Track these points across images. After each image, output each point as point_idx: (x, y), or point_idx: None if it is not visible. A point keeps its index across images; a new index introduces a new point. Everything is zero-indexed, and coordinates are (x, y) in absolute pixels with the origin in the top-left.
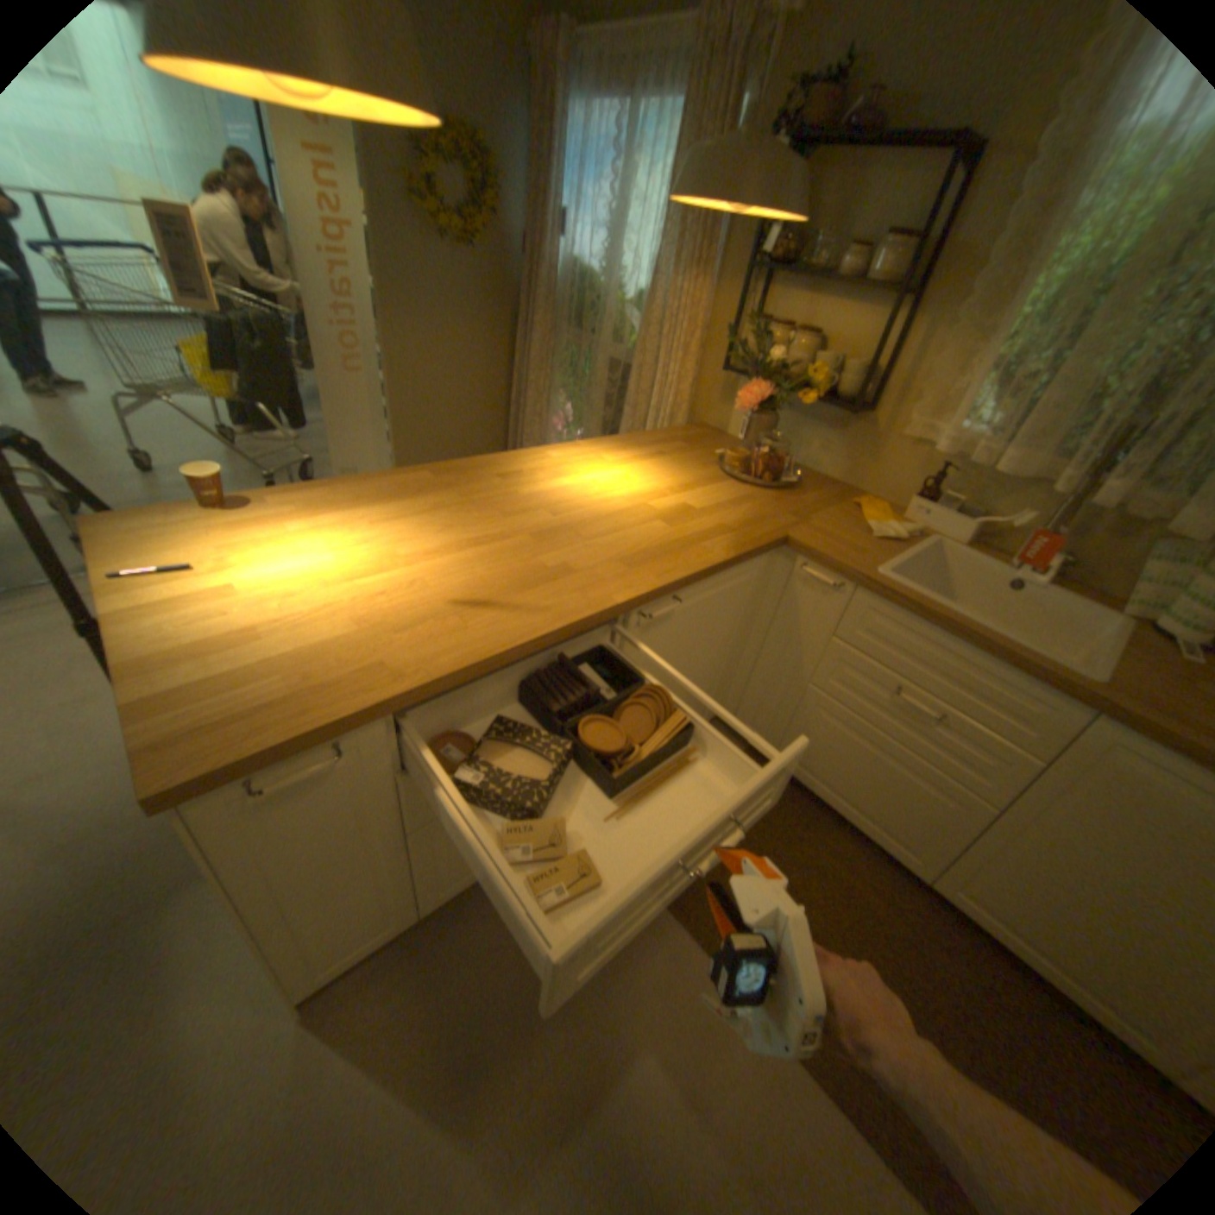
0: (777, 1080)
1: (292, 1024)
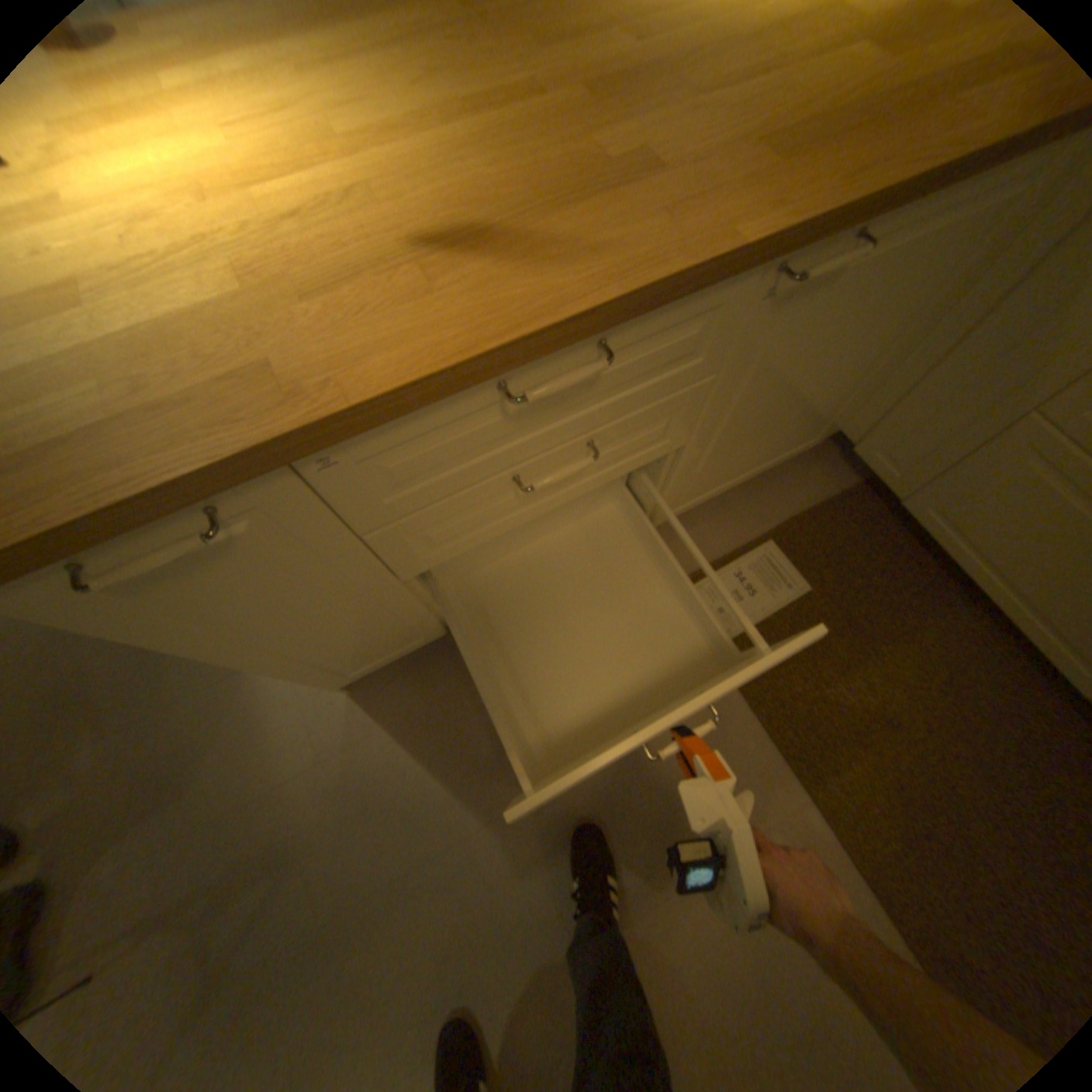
0: (806, 846)
1: (343, 694)
